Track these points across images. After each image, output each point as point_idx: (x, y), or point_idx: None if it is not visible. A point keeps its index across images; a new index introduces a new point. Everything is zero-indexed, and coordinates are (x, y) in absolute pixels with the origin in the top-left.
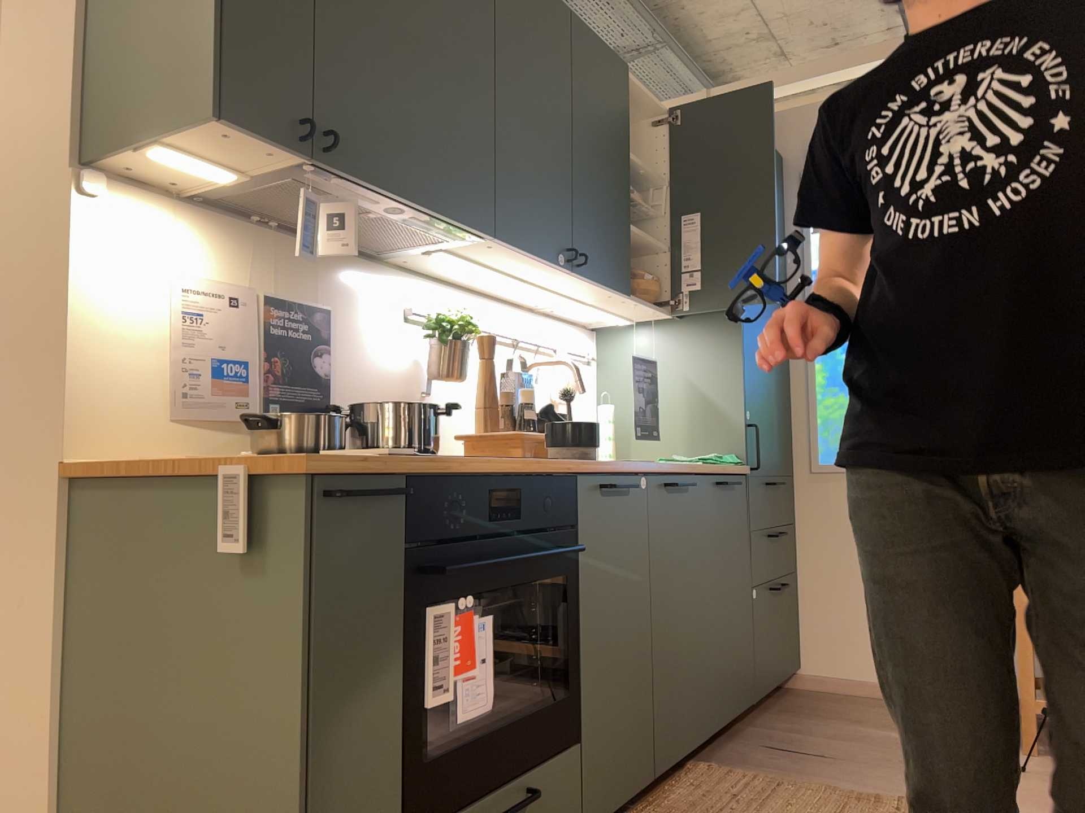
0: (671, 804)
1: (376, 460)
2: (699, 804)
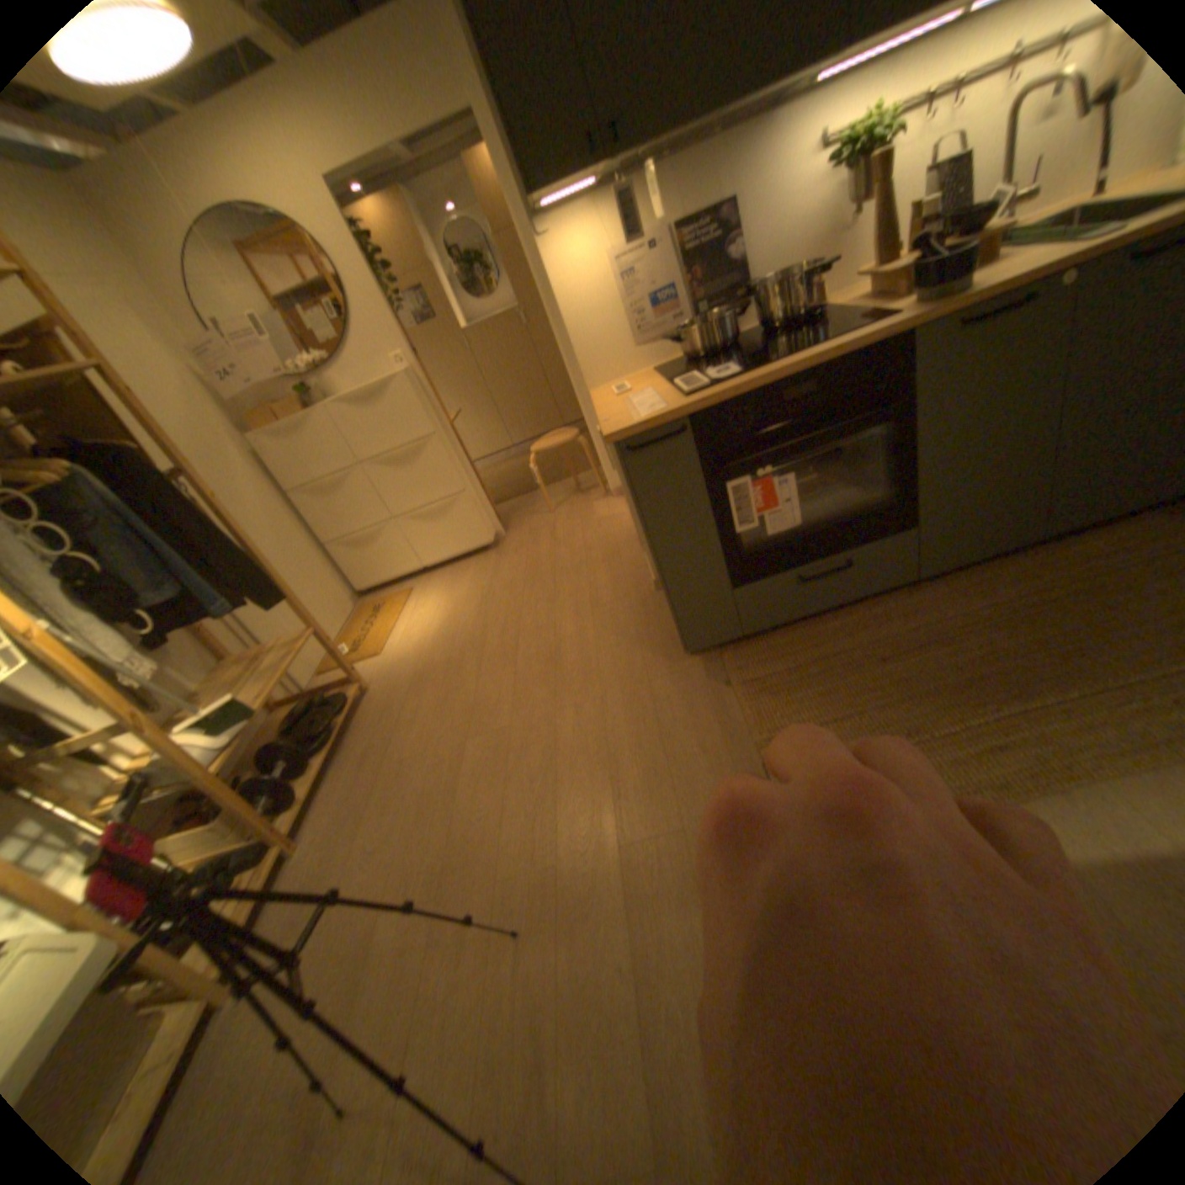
0: (1067, 554)
1: (667, 409)
2: (1096, 559)
